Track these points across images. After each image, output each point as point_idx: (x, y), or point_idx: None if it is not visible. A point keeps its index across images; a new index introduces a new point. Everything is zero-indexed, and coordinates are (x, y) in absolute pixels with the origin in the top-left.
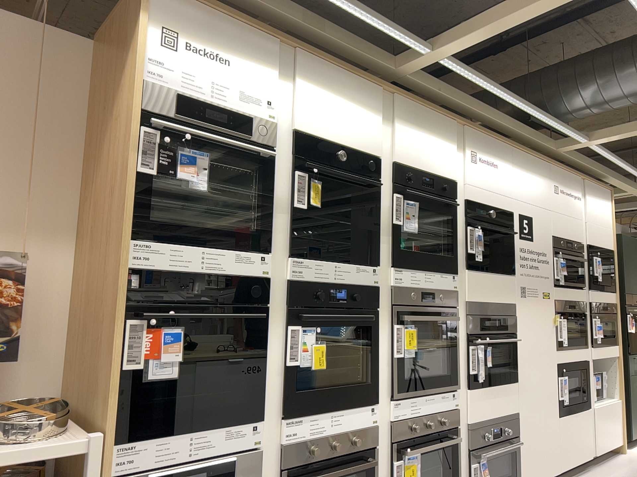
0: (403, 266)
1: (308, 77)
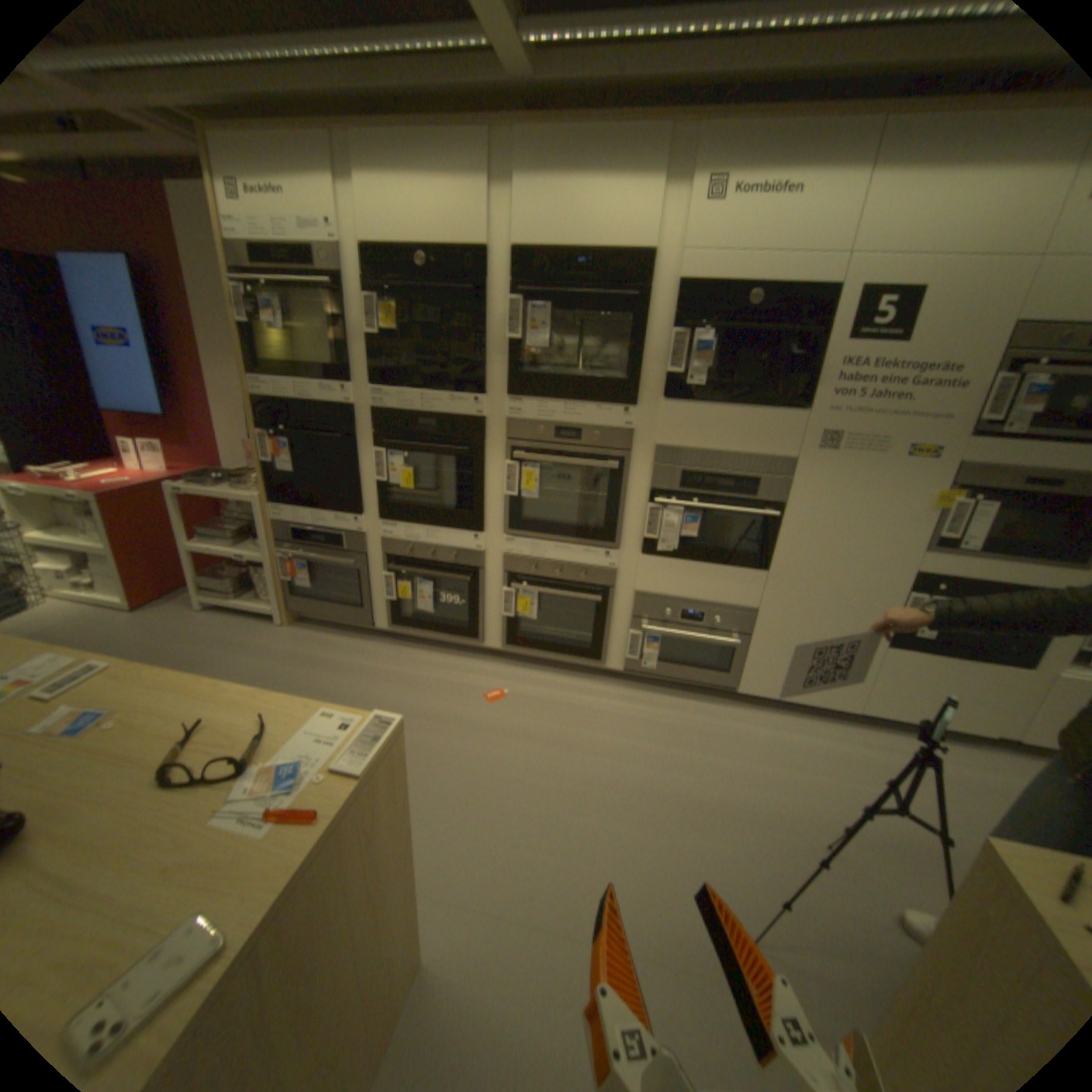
0: (529, 398)
1: (362, 157)
